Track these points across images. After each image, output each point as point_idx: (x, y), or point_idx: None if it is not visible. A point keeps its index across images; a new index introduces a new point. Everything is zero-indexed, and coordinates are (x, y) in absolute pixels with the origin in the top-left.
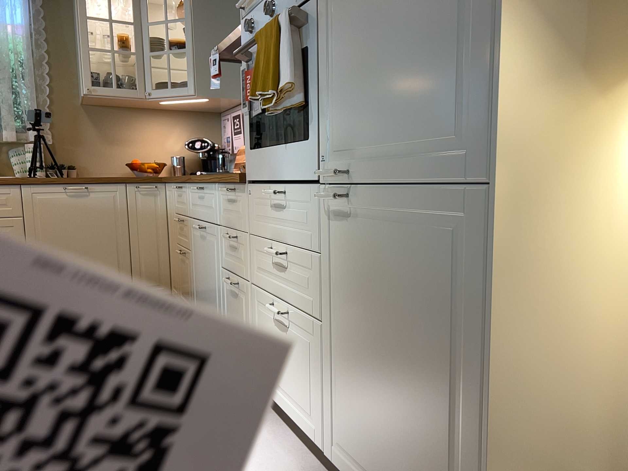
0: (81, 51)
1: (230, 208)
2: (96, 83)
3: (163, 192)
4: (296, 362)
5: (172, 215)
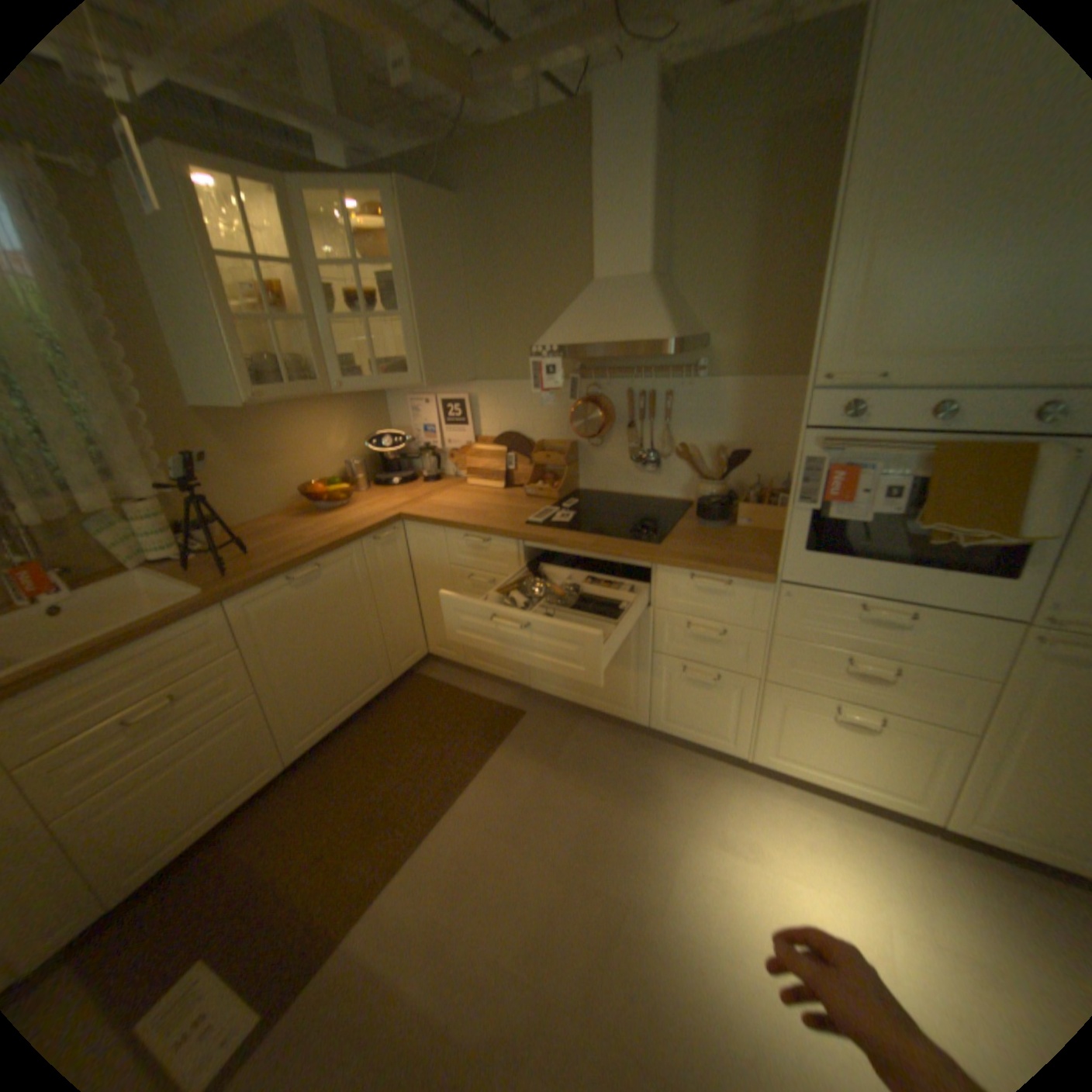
0: (218, 325)
1: (703, 597)
2: (251, 380)
3: (402, 534)
4: (889, 756)
5: (437, 566)
